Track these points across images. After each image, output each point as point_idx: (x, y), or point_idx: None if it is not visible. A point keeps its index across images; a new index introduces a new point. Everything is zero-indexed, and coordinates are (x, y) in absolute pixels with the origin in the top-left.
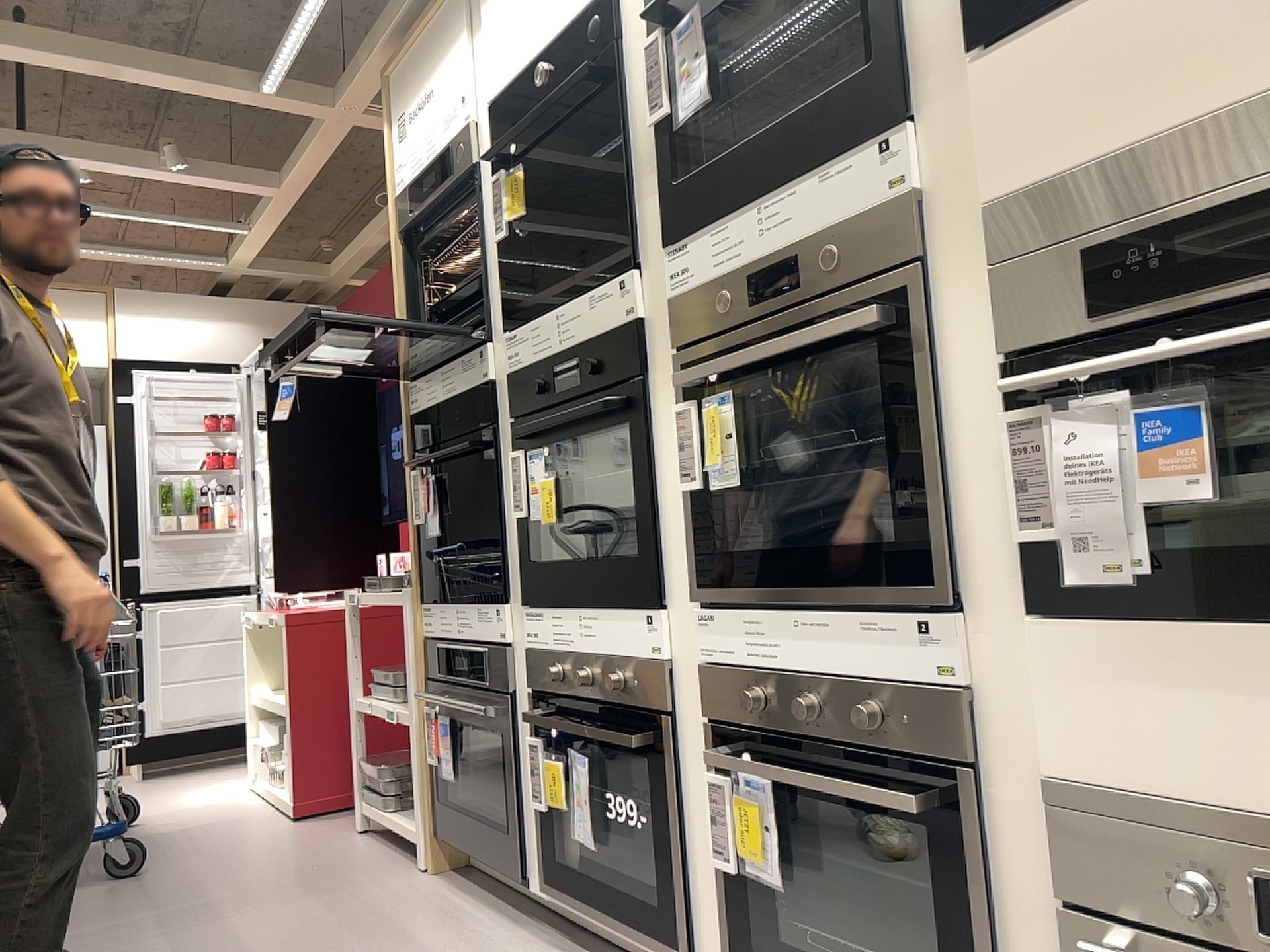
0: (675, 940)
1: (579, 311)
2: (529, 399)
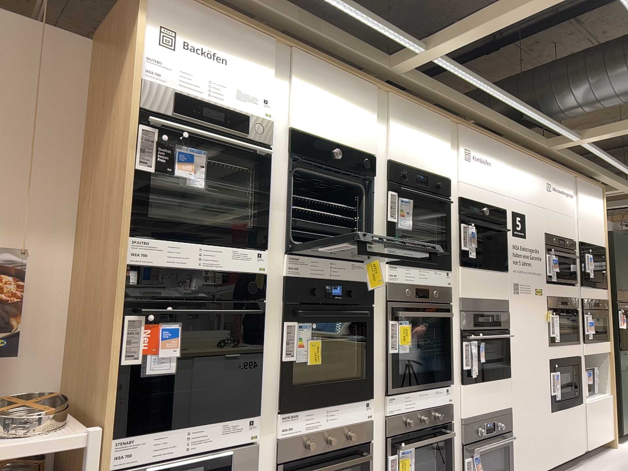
0: None
1: (345, 267)
2: (305, 294)
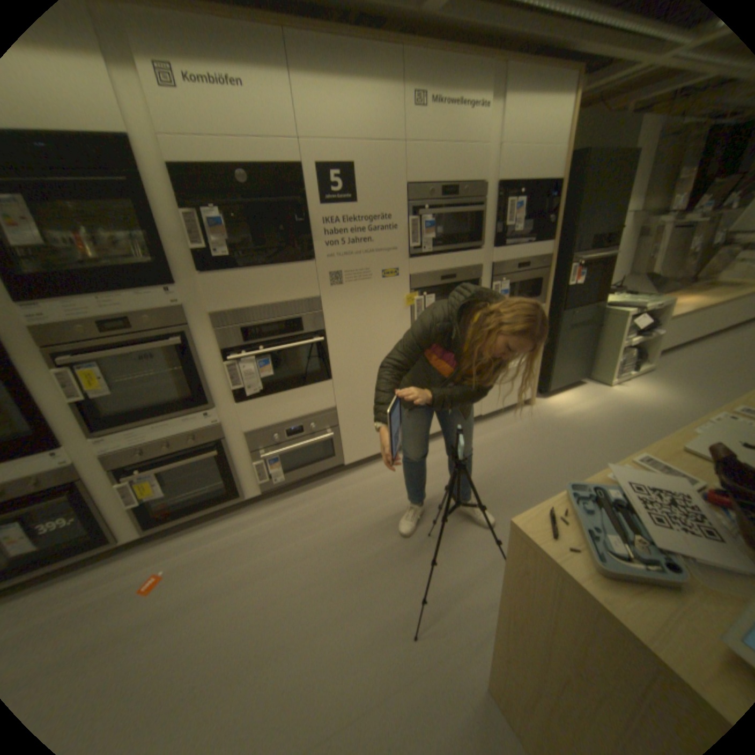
0: (102, 544)
1: None
2: None
